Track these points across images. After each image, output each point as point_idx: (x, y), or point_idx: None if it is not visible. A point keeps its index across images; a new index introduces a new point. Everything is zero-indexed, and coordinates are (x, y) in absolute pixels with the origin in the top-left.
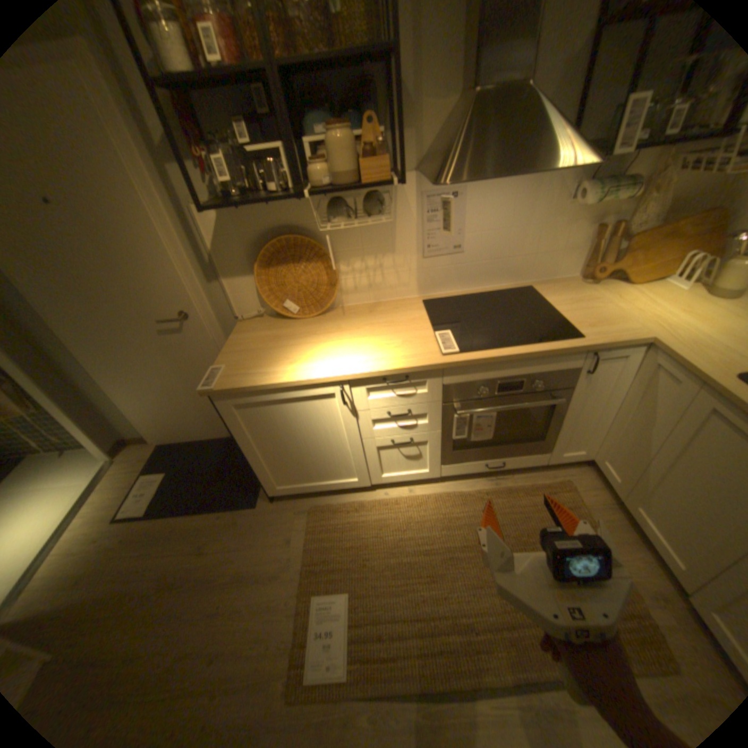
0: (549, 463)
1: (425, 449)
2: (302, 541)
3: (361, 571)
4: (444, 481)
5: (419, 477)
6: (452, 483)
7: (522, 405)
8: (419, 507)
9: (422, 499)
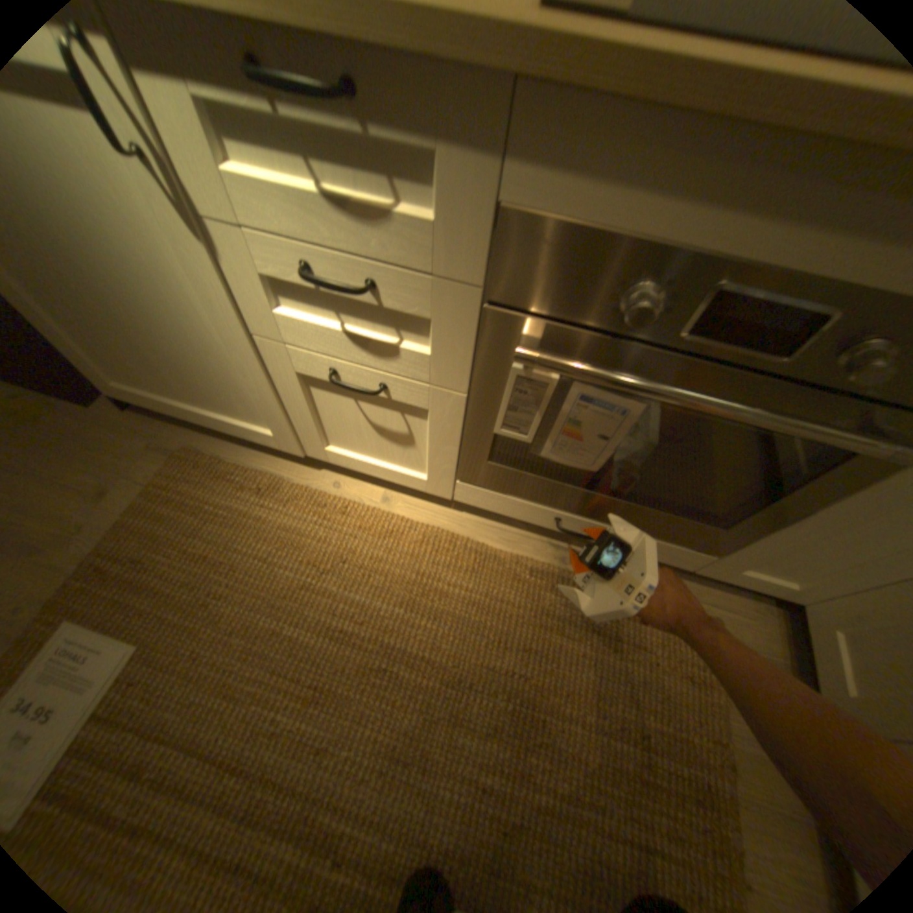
0: (702, 571)
1: (424, 430)
2: (127, 507)
3: (192, 616)
4: (463, 510)
5: (409, 483)
6: (477, 521)
7: (744, 415)
8: (384, 539)
9: (397, 526)
